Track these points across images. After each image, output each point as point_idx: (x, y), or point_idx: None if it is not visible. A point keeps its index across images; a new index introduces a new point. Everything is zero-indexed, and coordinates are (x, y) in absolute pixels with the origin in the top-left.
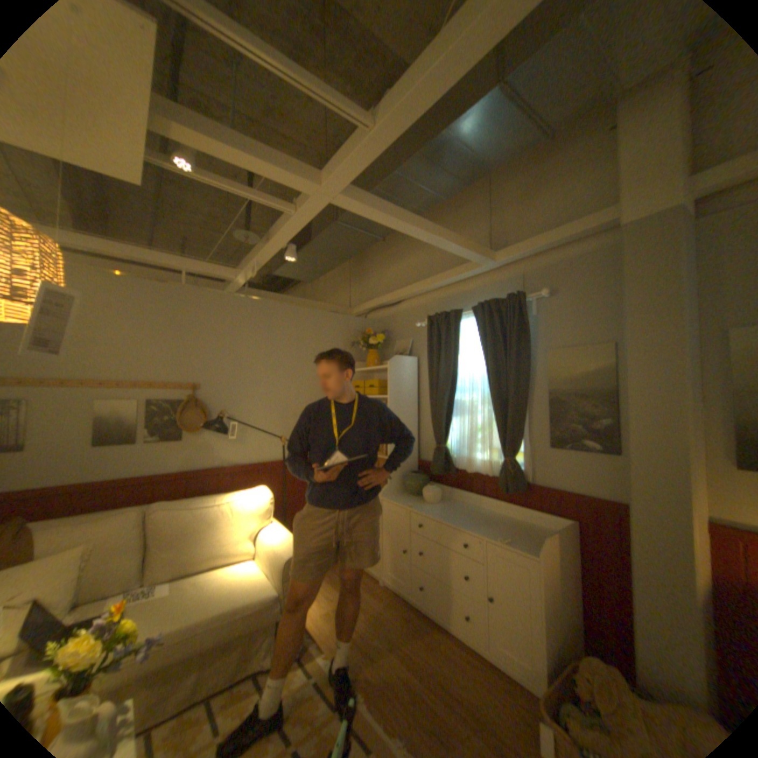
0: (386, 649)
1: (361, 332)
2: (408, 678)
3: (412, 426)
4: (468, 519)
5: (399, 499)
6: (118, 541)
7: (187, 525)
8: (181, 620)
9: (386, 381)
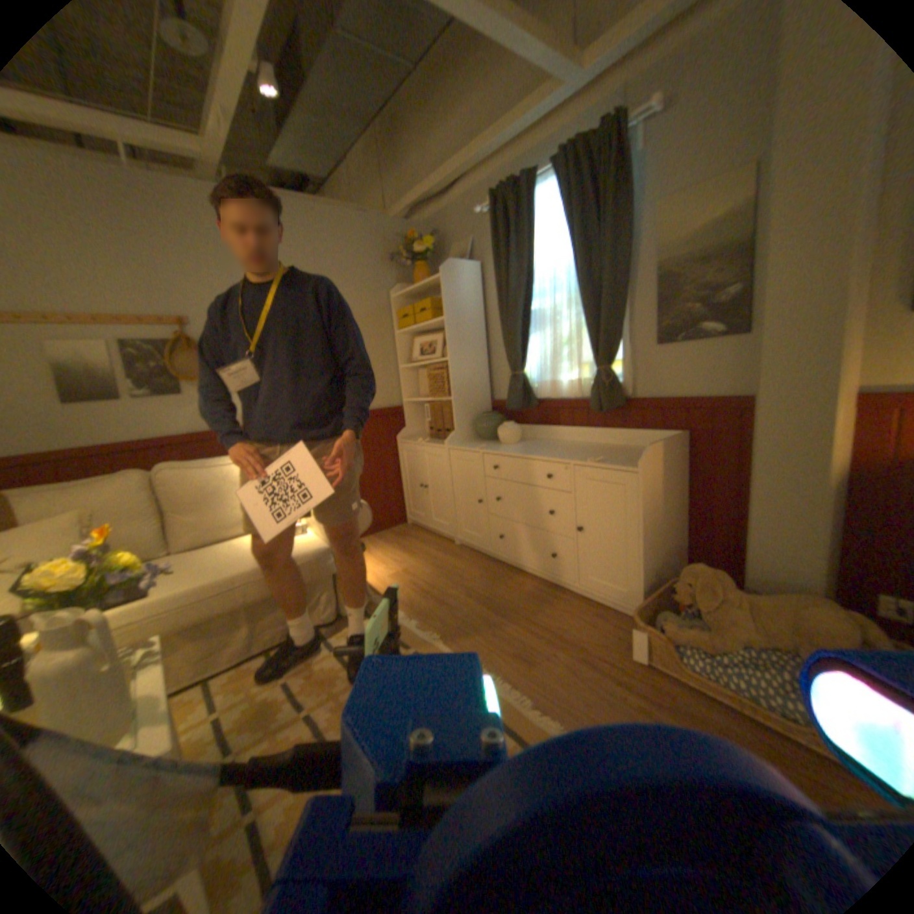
0: (464, 594)
1: (404, 239)
2: (489, 615)
3: (481, 357)
4: (553, 450)
5: (470, 445)
6: (123, 503)
7: (207, 482)
8: (215, 573)
9: (443, 299)
